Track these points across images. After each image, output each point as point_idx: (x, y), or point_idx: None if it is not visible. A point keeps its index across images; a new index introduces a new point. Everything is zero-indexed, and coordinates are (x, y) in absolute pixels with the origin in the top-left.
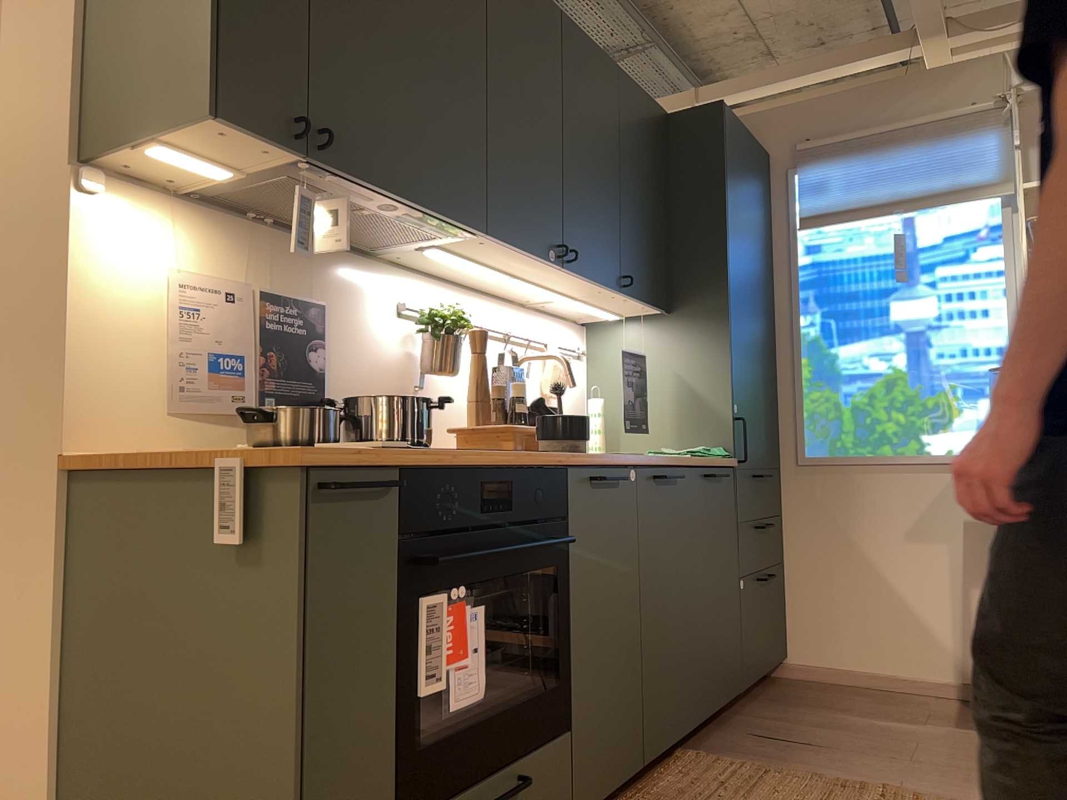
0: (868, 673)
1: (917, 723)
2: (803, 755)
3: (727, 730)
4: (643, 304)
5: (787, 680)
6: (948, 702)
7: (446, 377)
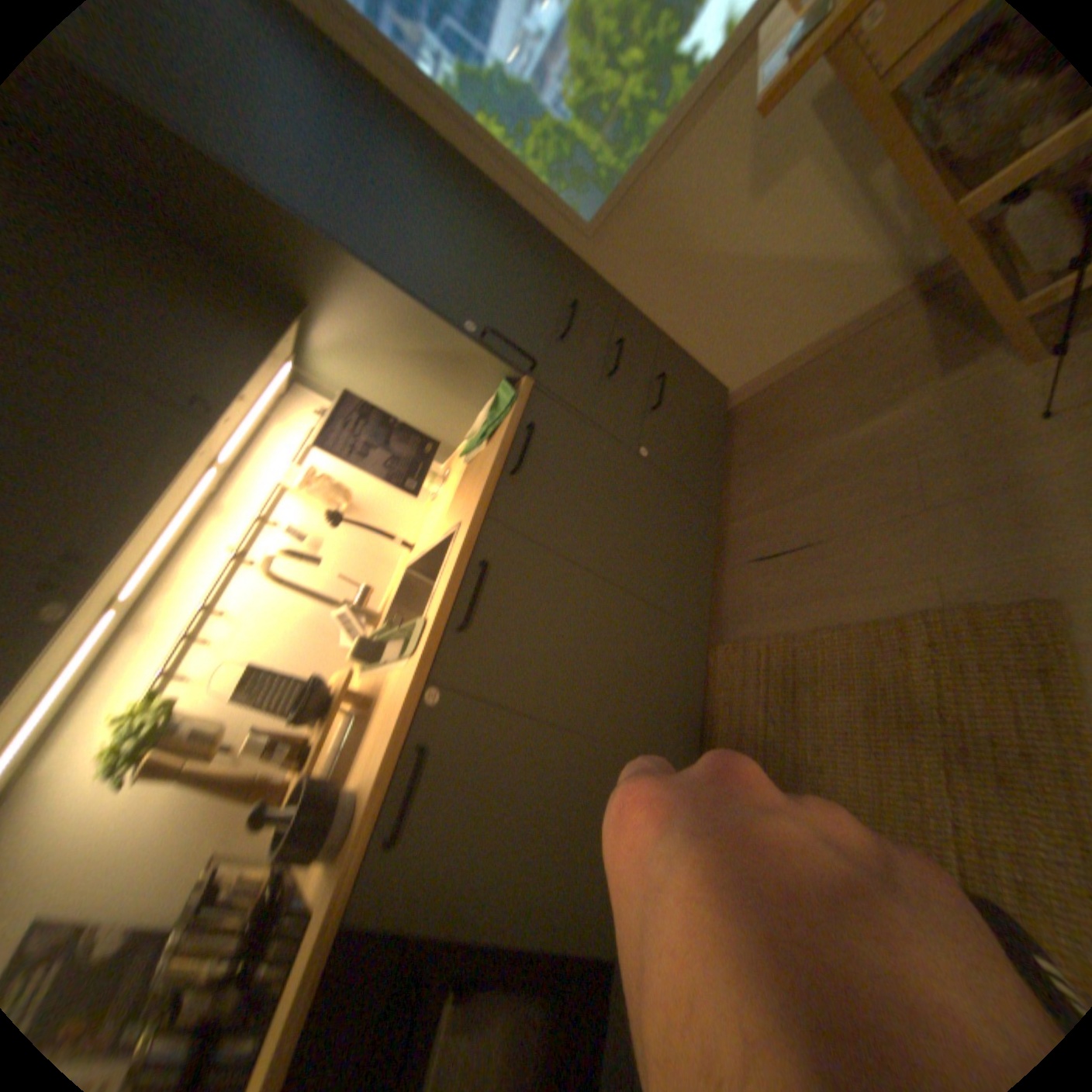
0: (807, 345)
1: (894, 401)
2: (811, 574)
3: (728, 564)
4: (267, 356)
5: (741, 405)
6: (909, 312)
7: (228, 719)
